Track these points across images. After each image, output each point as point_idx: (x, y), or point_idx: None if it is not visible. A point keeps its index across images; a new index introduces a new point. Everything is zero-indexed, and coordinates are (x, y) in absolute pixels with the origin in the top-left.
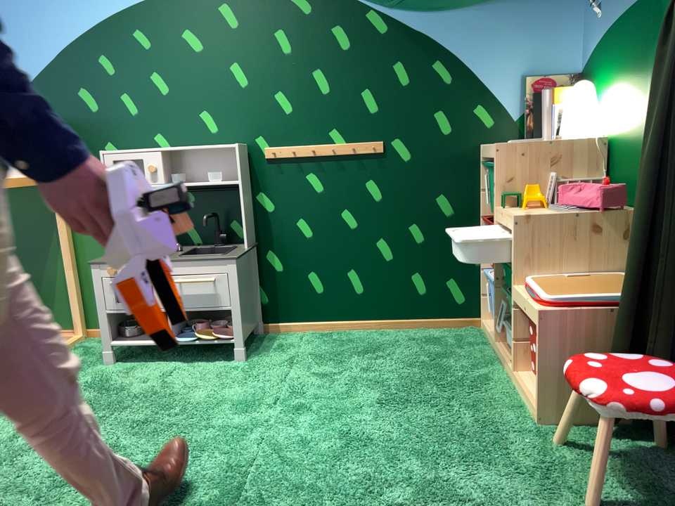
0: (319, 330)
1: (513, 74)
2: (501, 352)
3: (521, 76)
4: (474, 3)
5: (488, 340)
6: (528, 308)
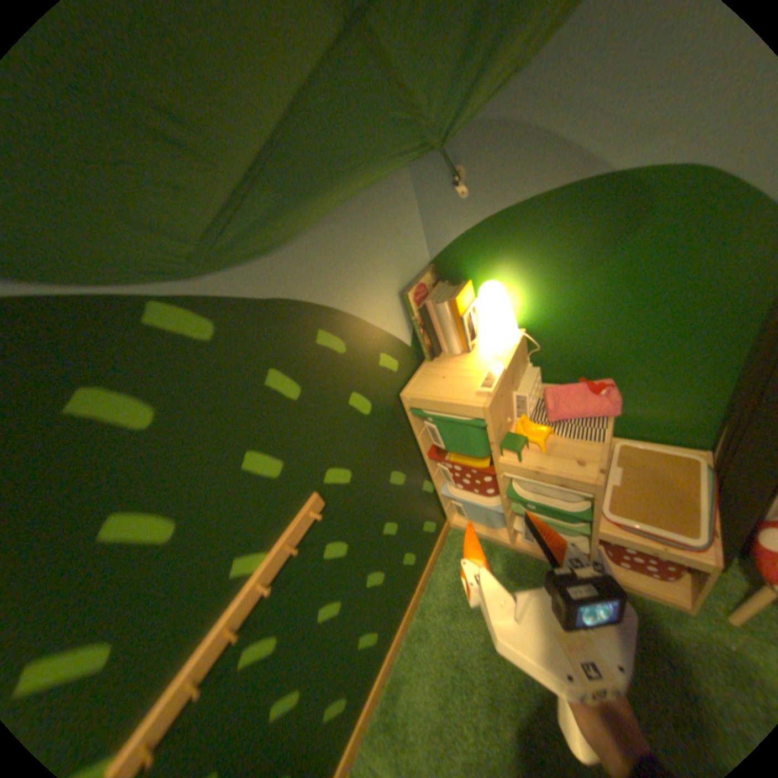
0: (366, 722)
1: (394, 295)
2: (536, 553)
3: (399, 293)
4: (329, 213)
5: (488, 541)
6: (663, 554)
